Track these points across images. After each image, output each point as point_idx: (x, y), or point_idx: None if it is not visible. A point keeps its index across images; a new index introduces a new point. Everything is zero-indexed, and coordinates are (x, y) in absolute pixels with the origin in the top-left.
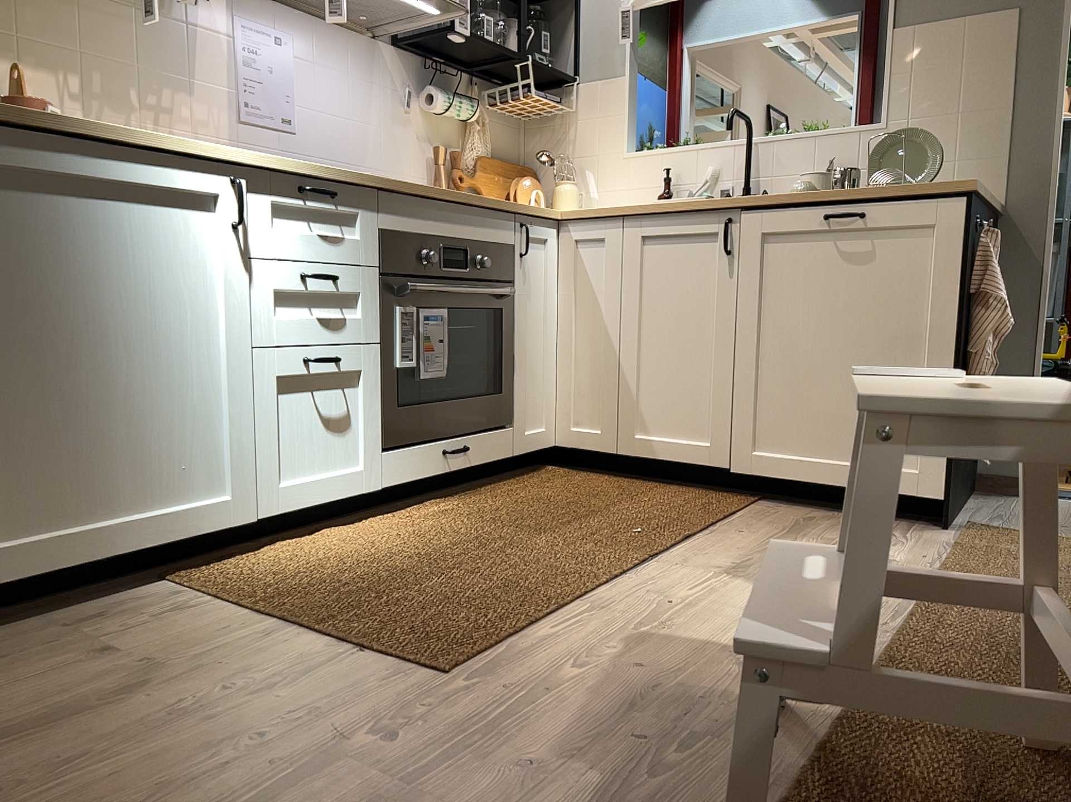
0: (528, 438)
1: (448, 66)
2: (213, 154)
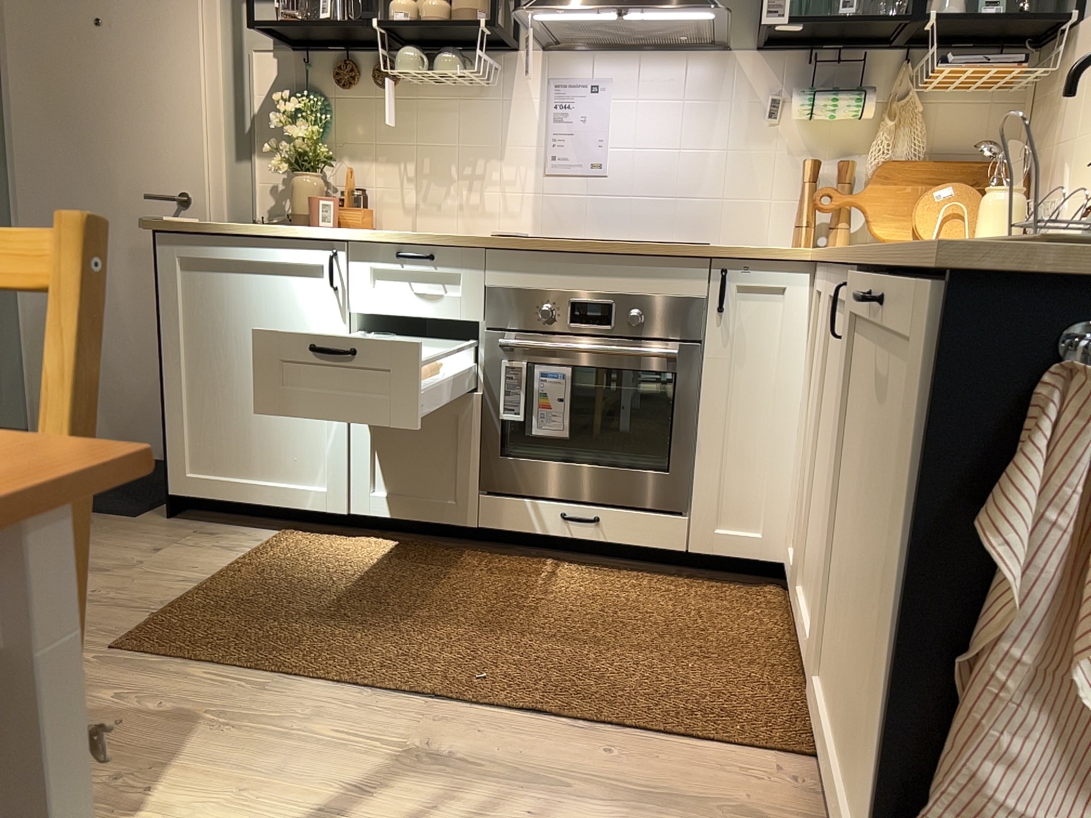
0: (722, 540)
1: (854, 49)
2: (314, 235)
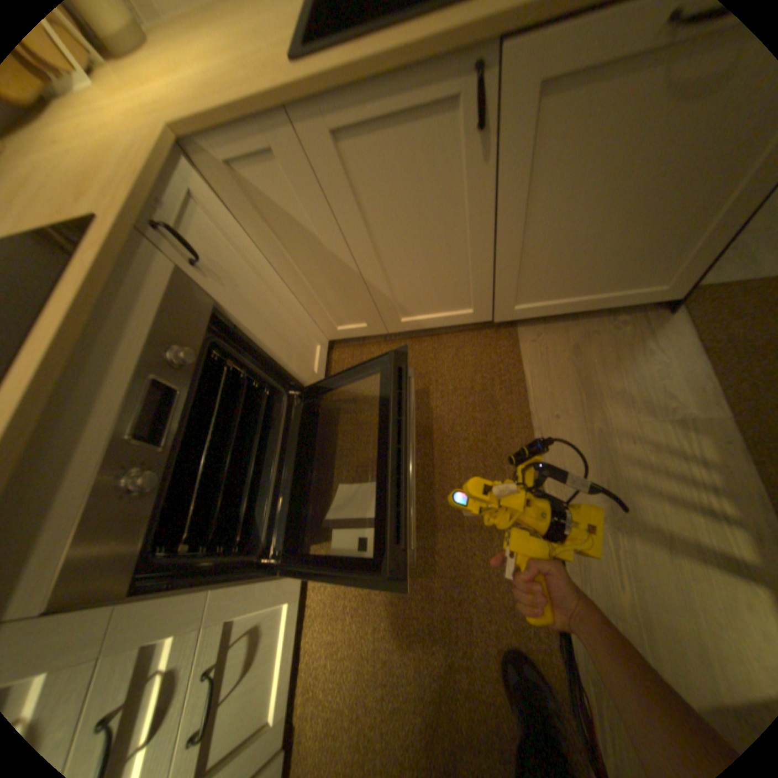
0: (318, 372)
1: None
2: None
